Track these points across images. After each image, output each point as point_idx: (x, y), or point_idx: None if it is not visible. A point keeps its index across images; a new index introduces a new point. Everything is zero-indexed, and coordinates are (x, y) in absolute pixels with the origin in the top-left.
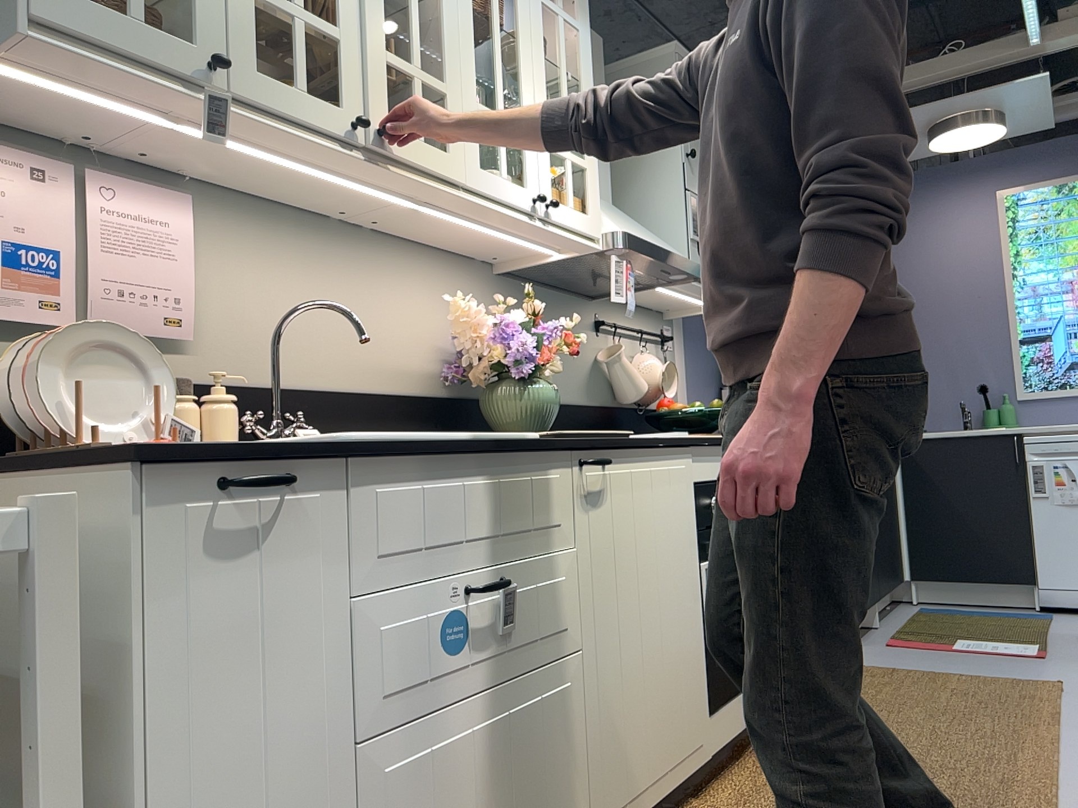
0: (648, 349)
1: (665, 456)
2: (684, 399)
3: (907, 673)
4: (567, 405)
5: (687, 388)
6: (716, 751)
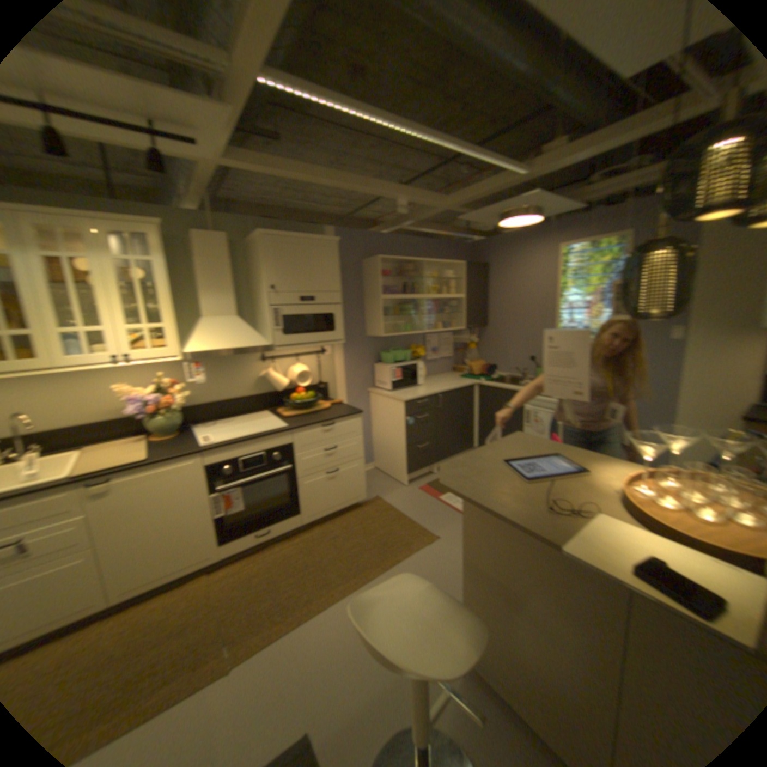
0: (305, 359)
1: (167, 464)
2: (337, 375)
3: (390, 513)
4: (233, 399)
5: (340, 369)
6: (223, 558)
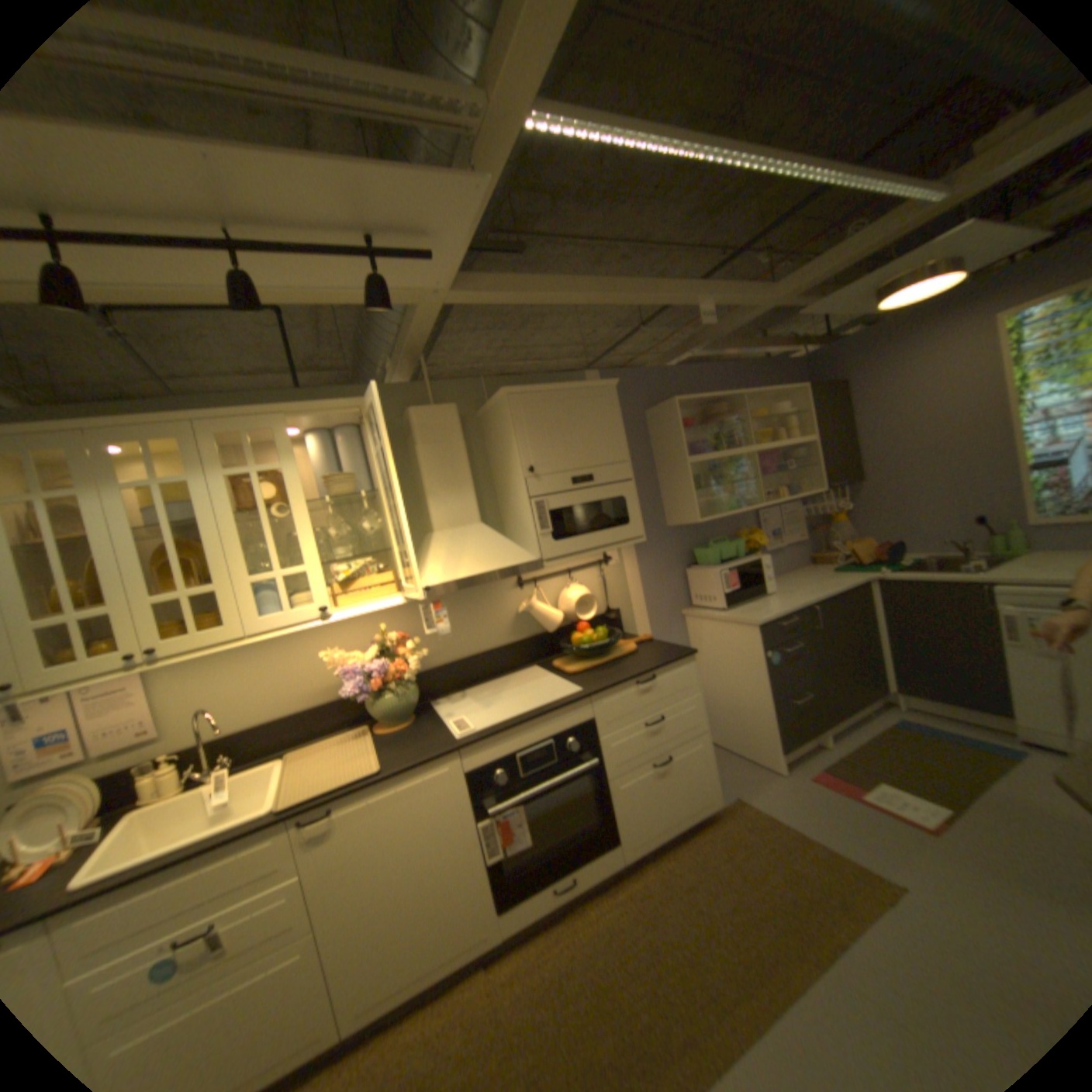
0: (584, 575)
1: (415, 775)
2: (634, 595)
3: (781, 837)
4: (487, 652)
5: (637, 585)
6: (511, 937)
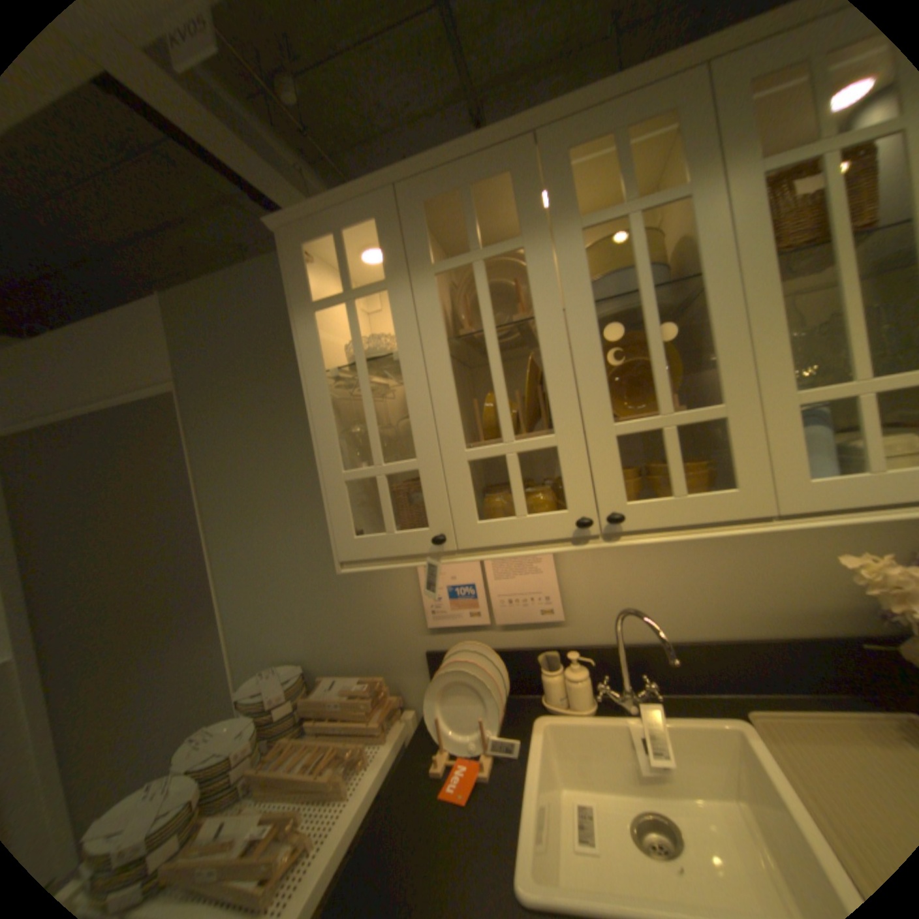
0: None
1: None
2: None
3: None
4: None
5: None
6: None
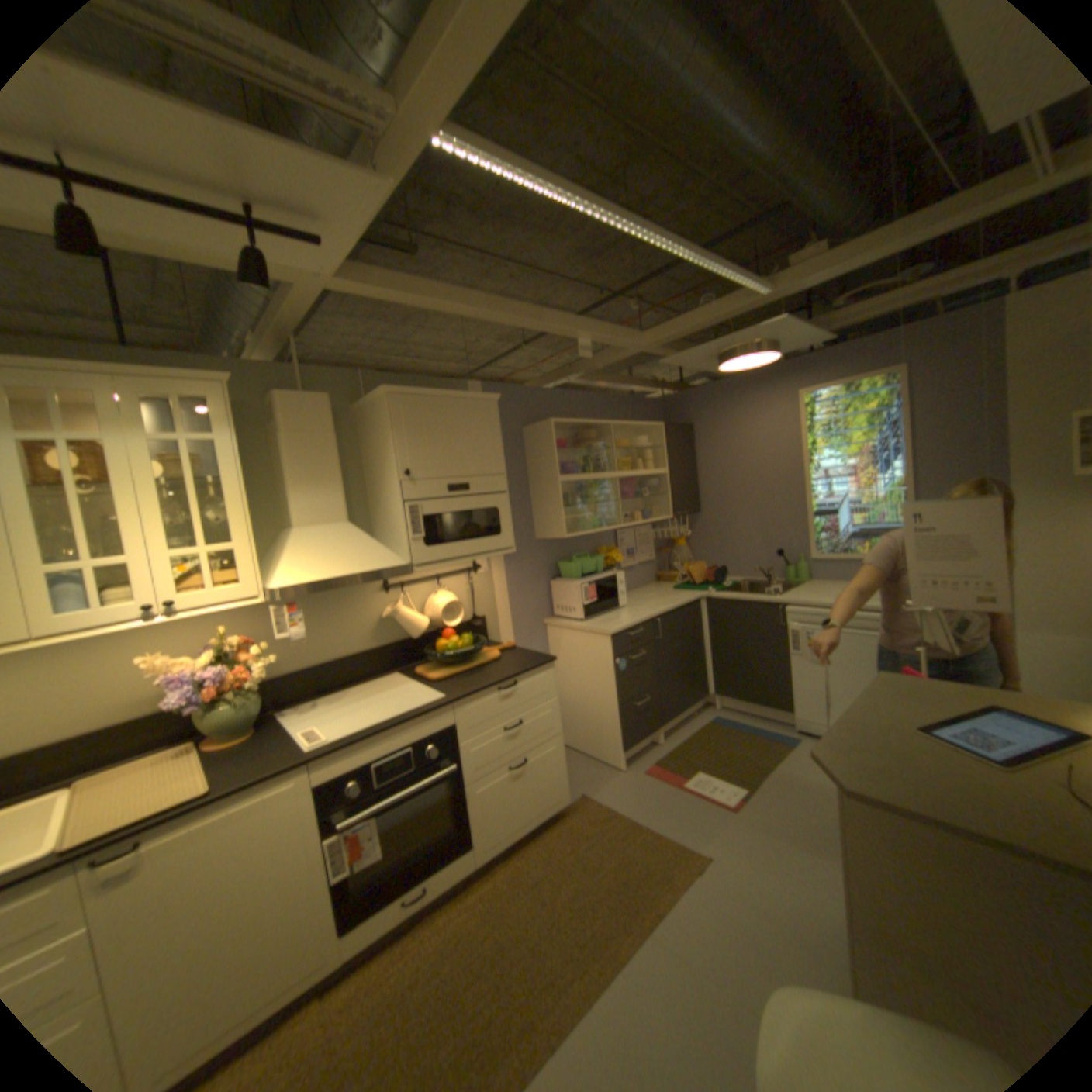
0: (453, 582)
1: (253, 794)
2: (500, 603)
3: (617, 825)
4: (344, 658)
5: (504, 594)
6: (351, 958)
